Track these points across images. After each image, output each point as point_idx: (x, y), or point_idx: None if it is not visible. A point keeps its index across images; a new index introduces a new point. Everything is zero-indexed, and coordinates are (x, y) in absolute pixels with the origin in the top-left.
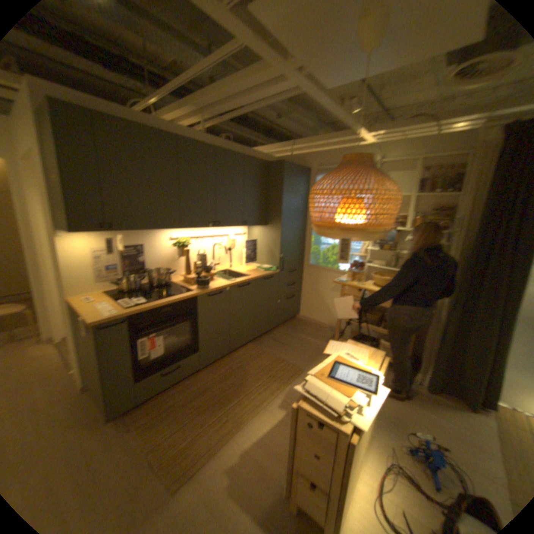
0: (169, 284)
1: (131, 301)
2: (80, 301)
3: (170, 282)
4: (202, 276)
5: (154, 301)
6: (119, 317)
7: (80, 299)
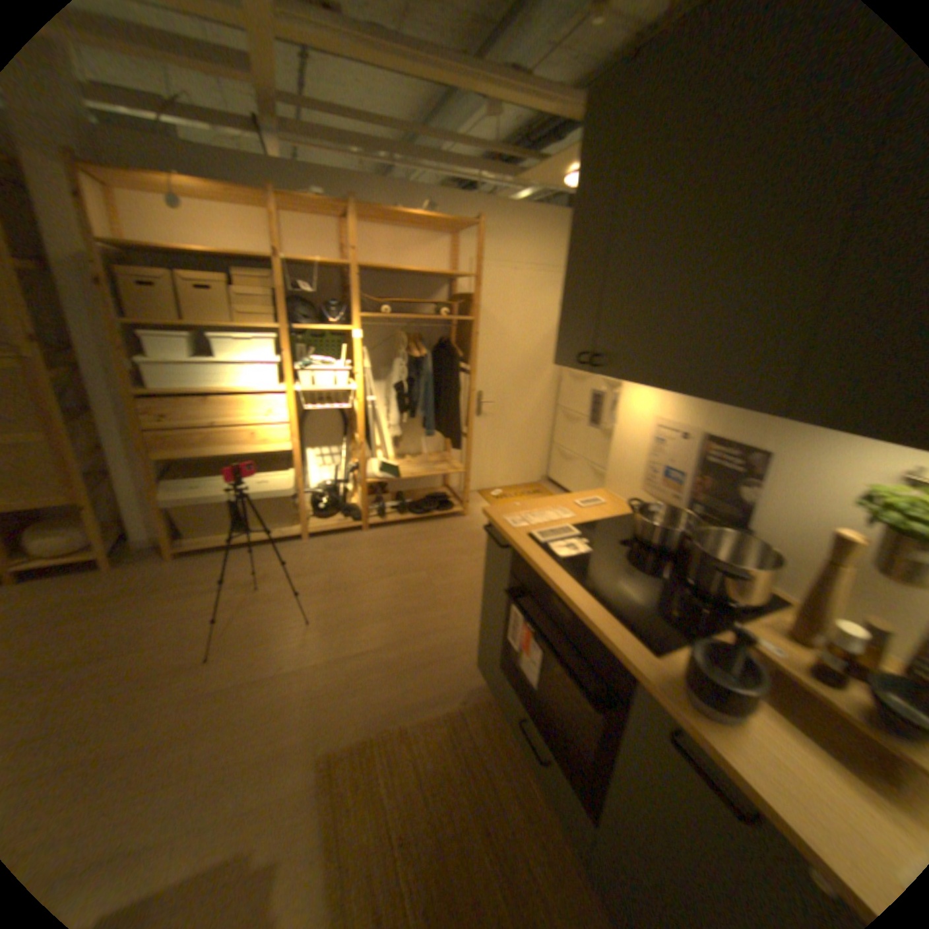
0: (723, 603)
1: (562, 538)
2: (584, 498)
3: (753, 612)
4: (762, 669)
5: (560, 567)
6: (501, 533)
7: (594, 498)
